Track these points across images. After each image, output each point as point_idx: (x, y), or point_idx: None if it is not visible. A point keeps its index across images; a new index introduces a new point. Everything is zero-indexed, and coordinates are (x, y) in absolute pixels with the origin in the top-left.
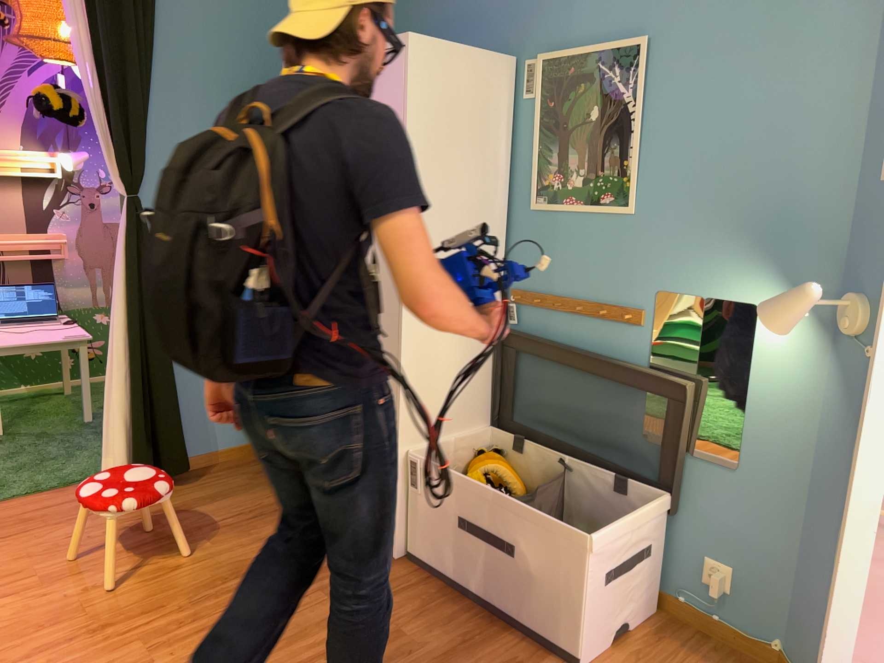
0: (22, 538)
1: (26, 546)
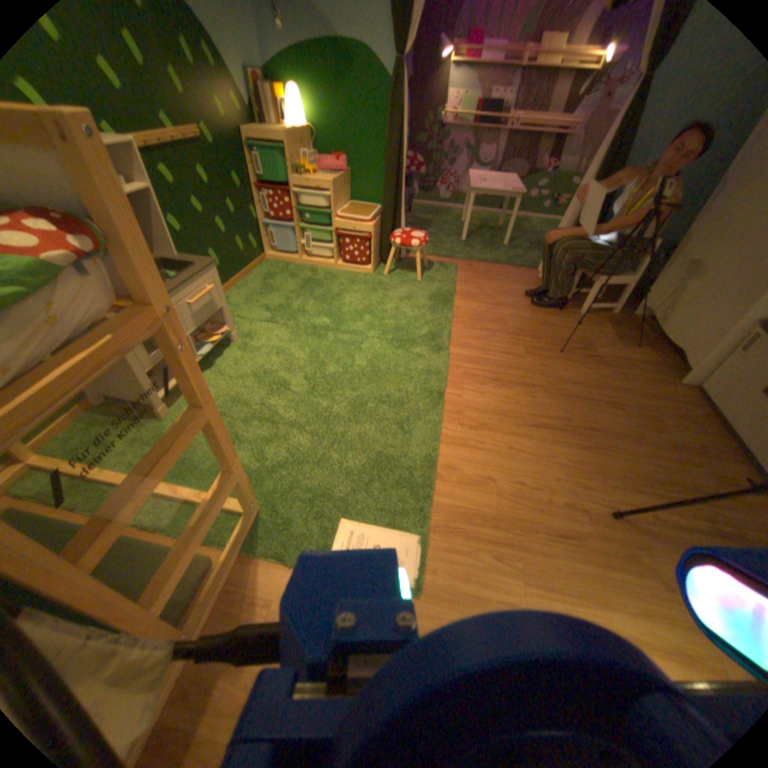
0: (492, 284)
1: (492, 287)
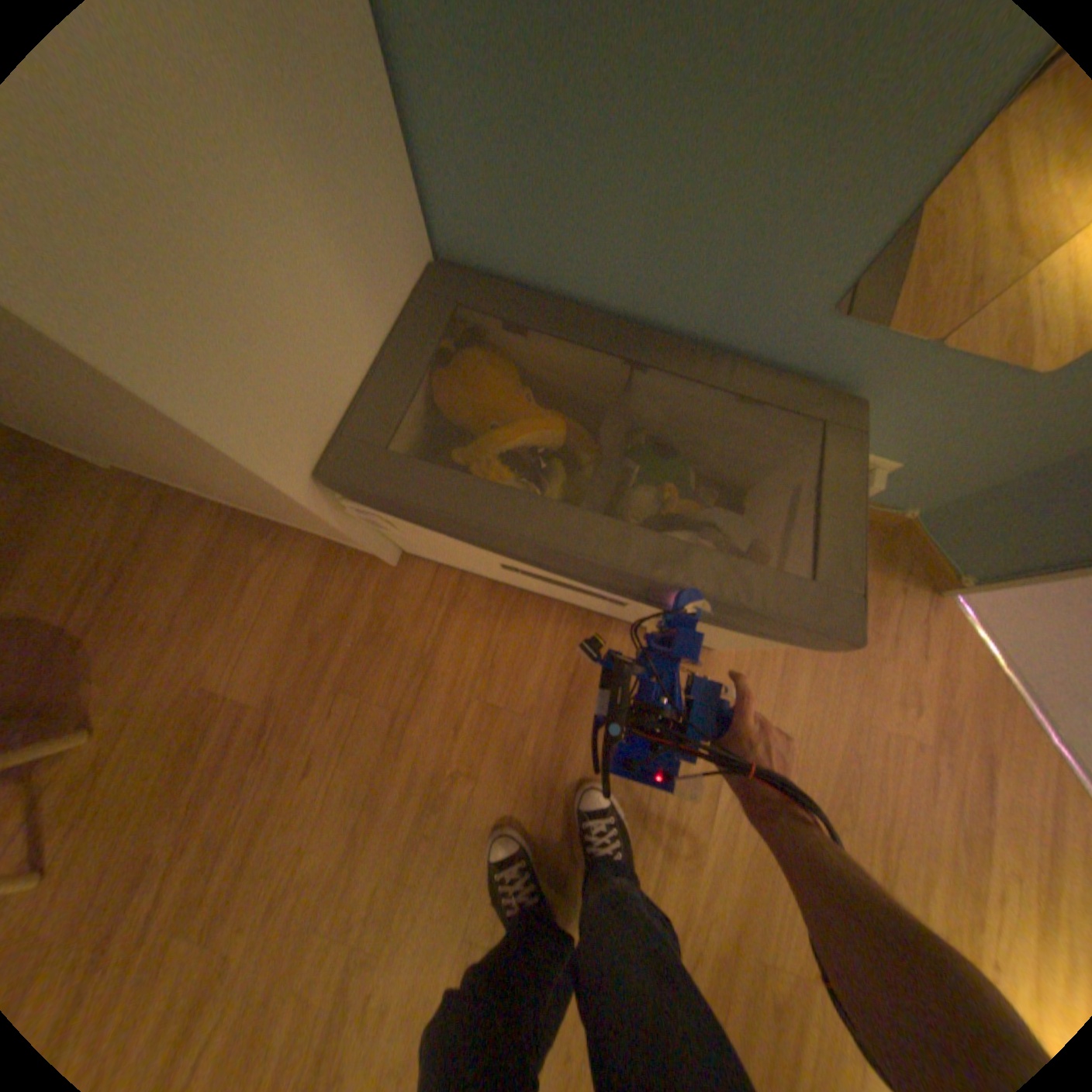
0: None
1: None
